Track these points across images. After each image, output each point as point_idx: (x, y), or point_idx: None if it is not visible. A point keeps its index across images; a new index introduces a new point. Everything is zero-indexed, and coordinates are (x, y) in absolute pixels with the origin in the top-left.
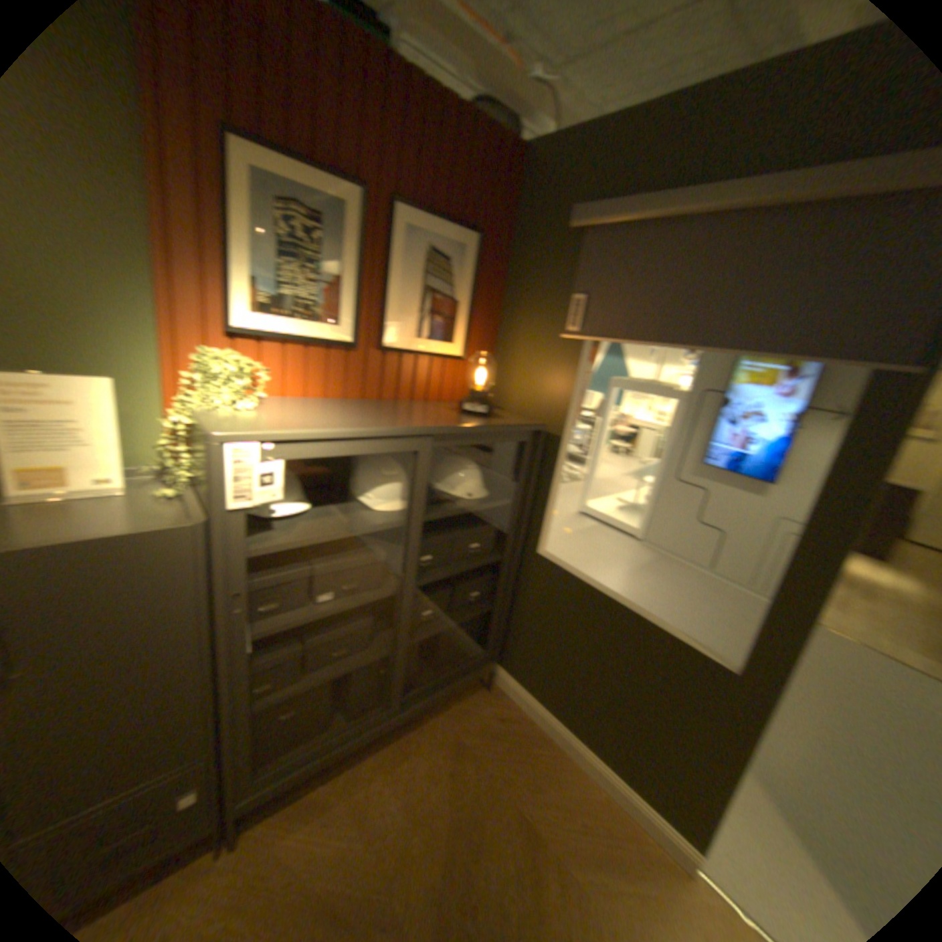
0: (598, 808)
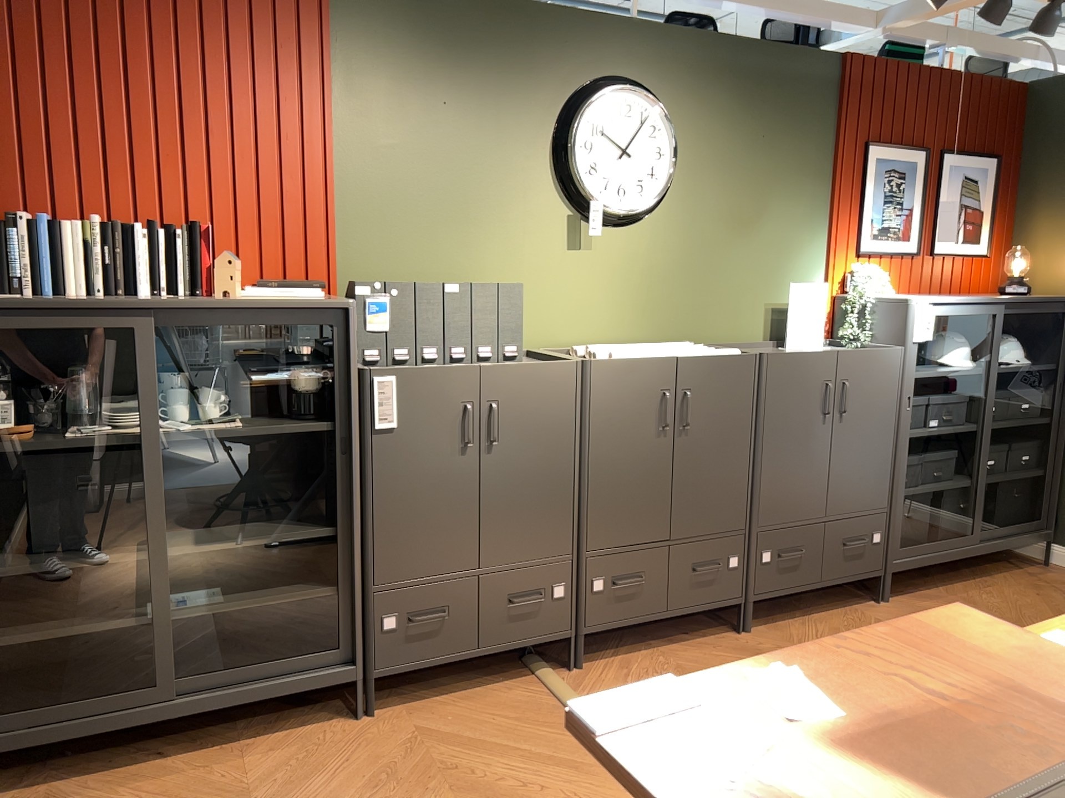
0: None
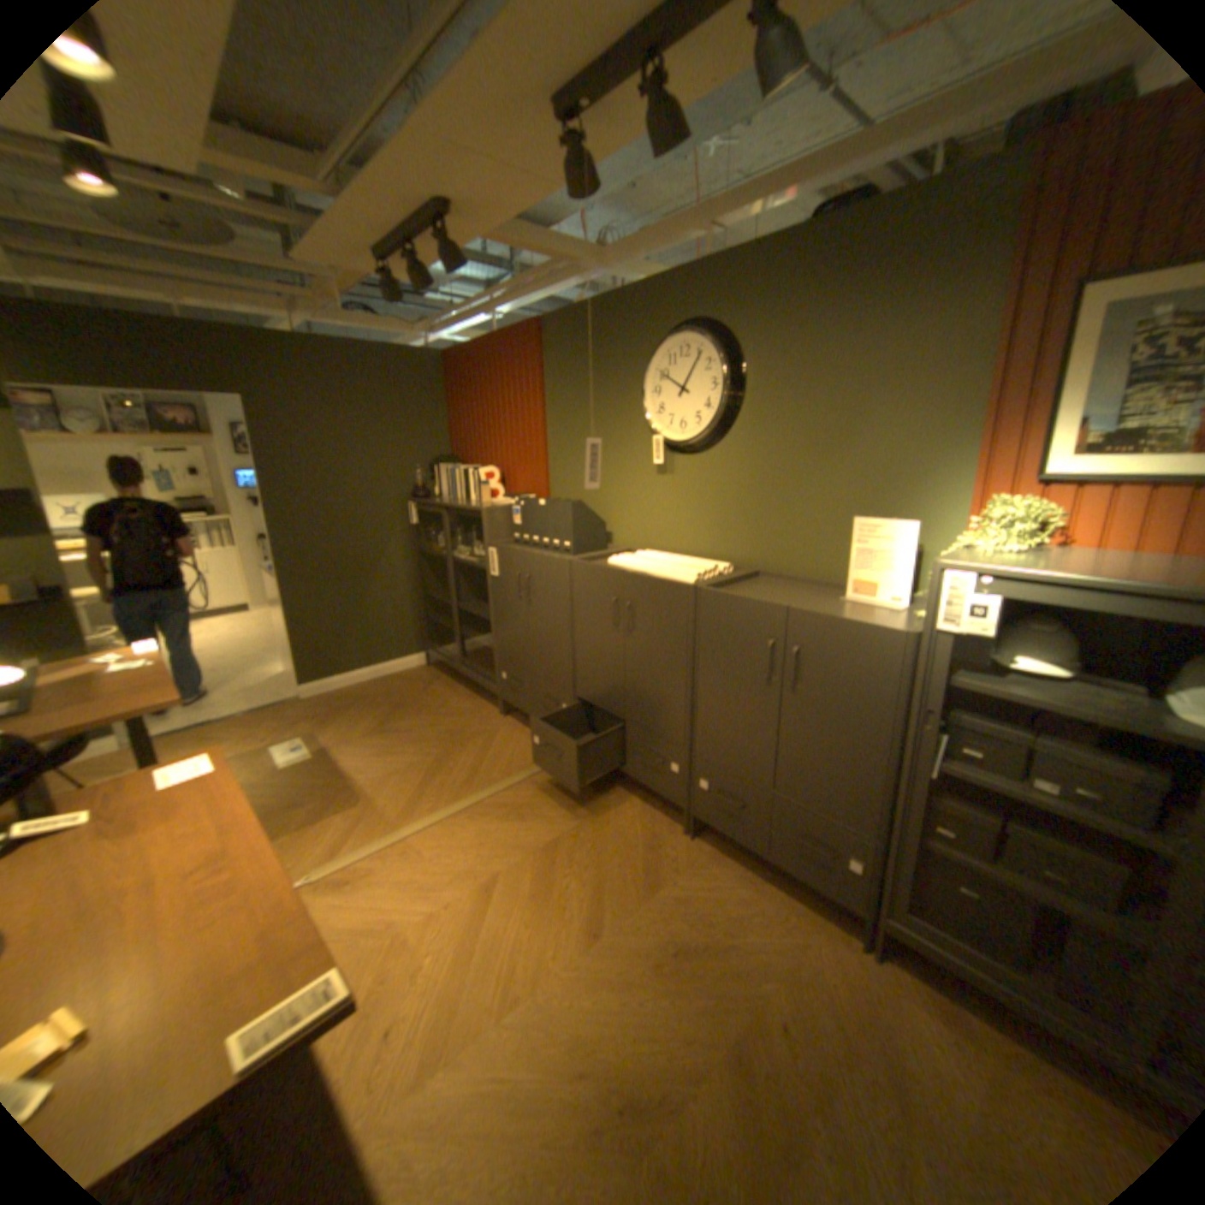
0: None
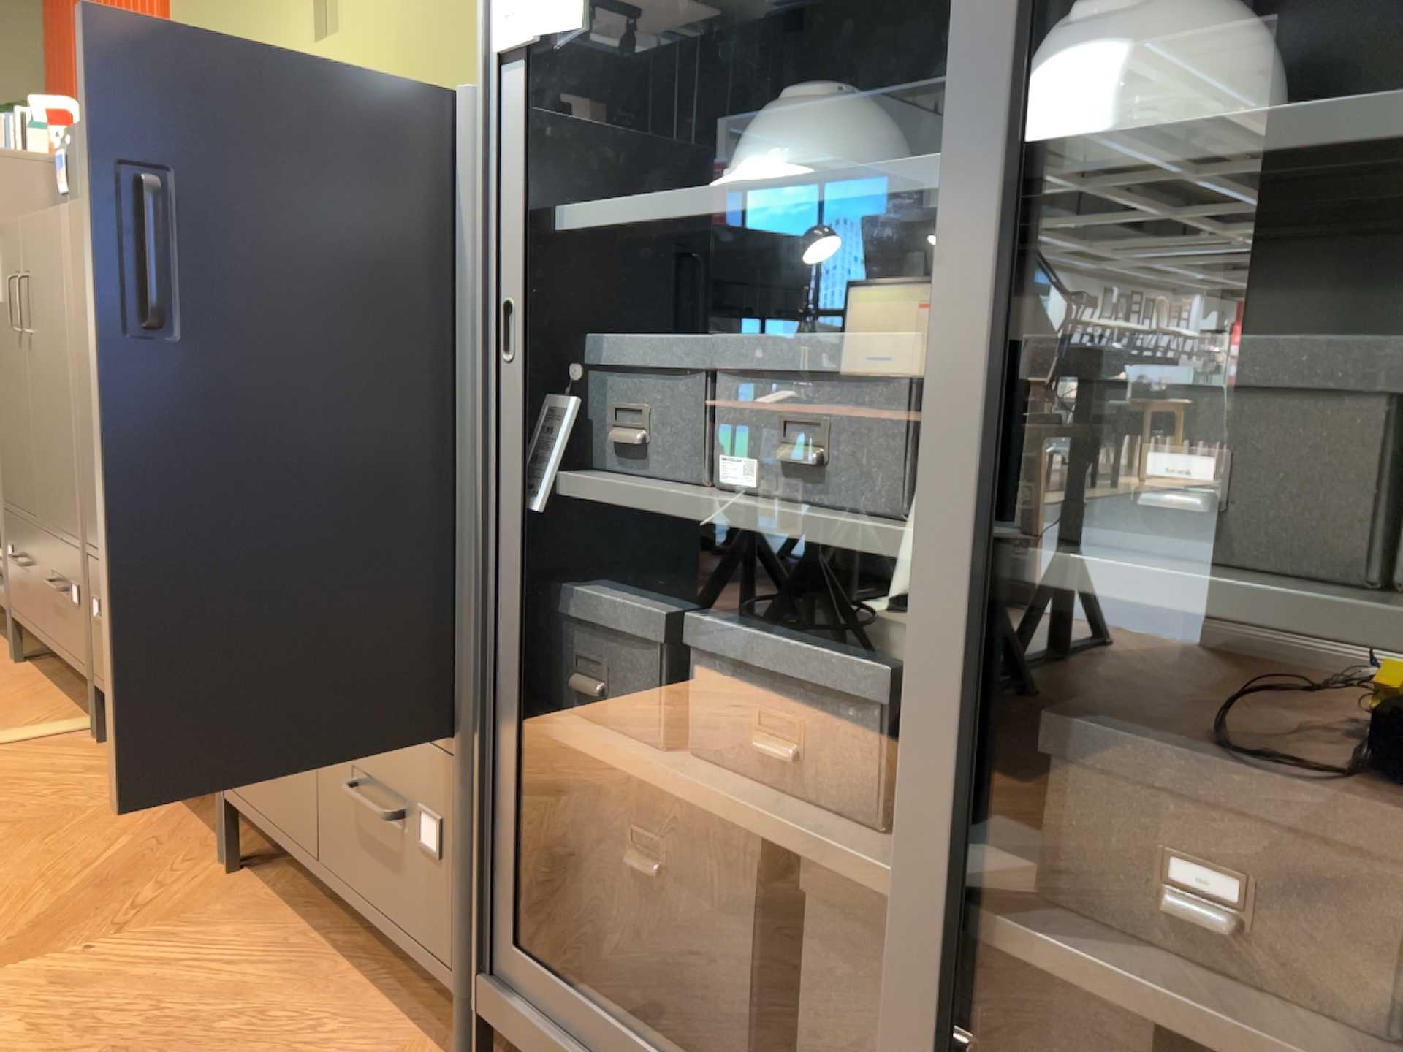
0: None
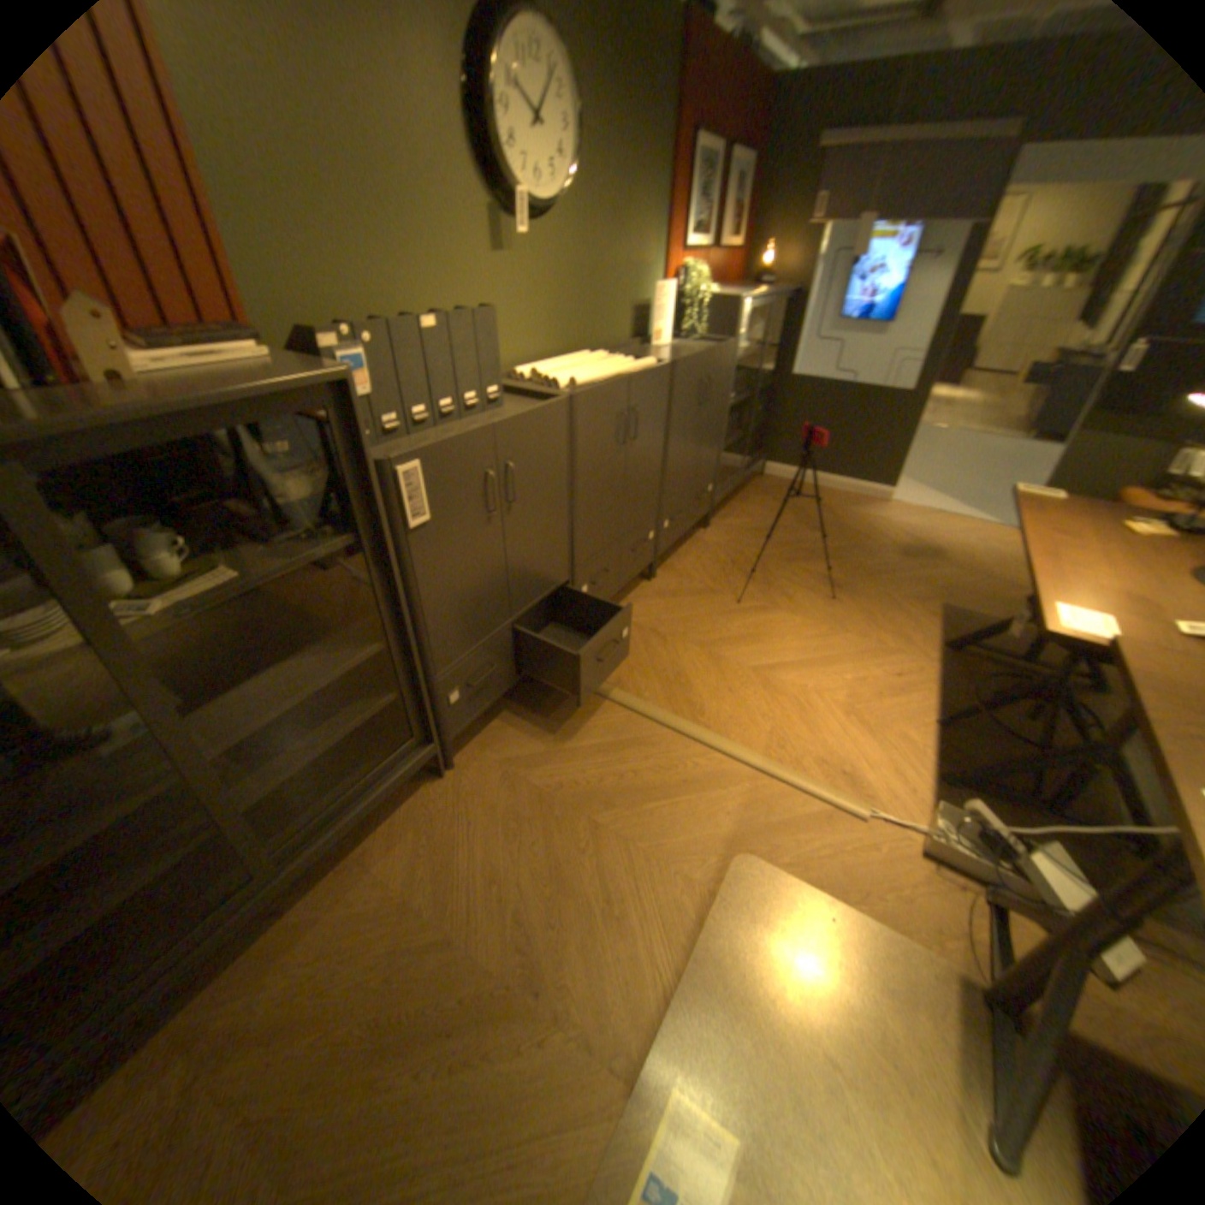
0: (844, 495)
